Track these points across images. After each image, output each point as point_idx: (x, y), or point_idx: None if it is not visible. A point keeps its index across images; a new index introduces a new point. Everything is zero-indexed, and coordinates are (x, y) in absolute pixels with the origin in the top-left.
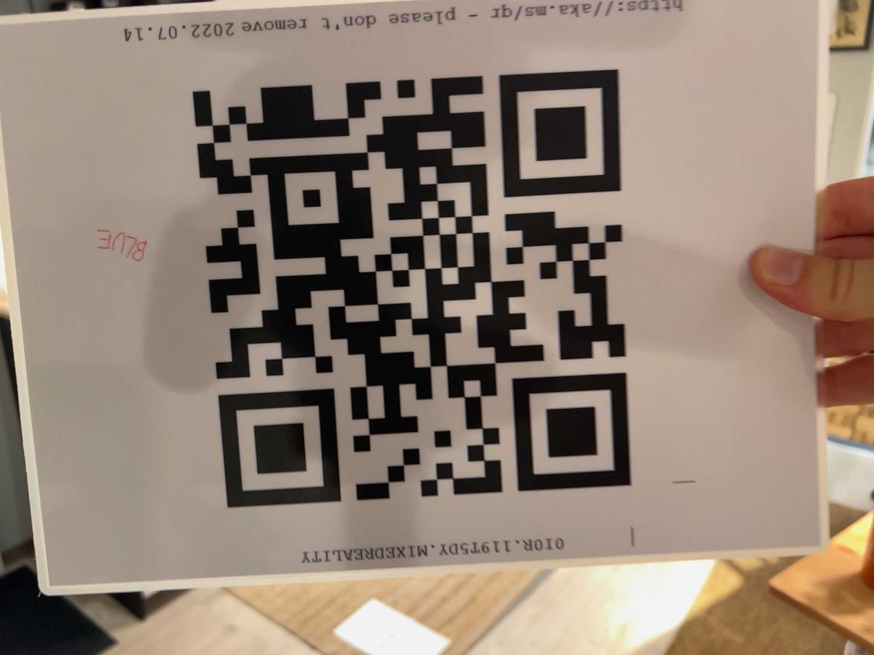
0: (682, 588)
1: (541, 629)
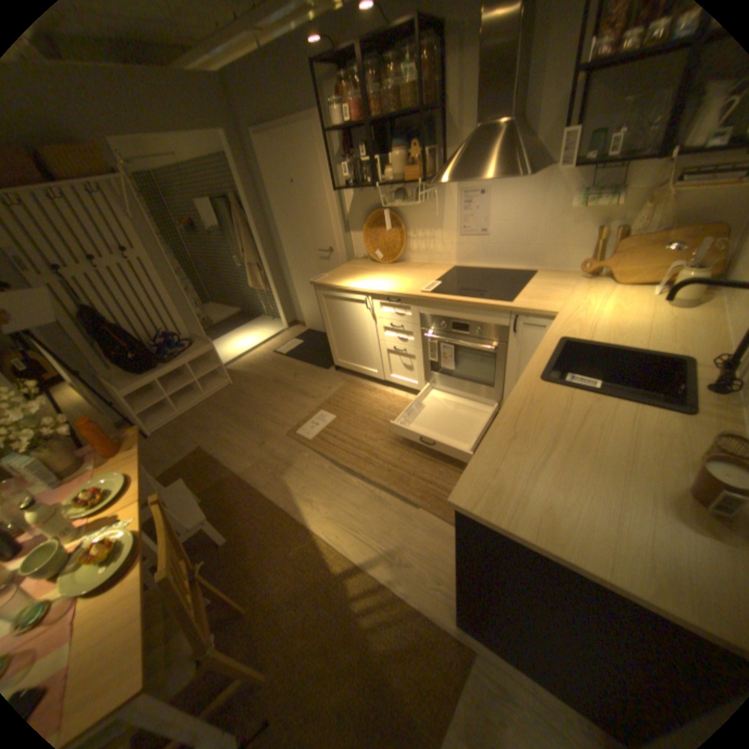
0: (334, 535)
1: (316, 469)
